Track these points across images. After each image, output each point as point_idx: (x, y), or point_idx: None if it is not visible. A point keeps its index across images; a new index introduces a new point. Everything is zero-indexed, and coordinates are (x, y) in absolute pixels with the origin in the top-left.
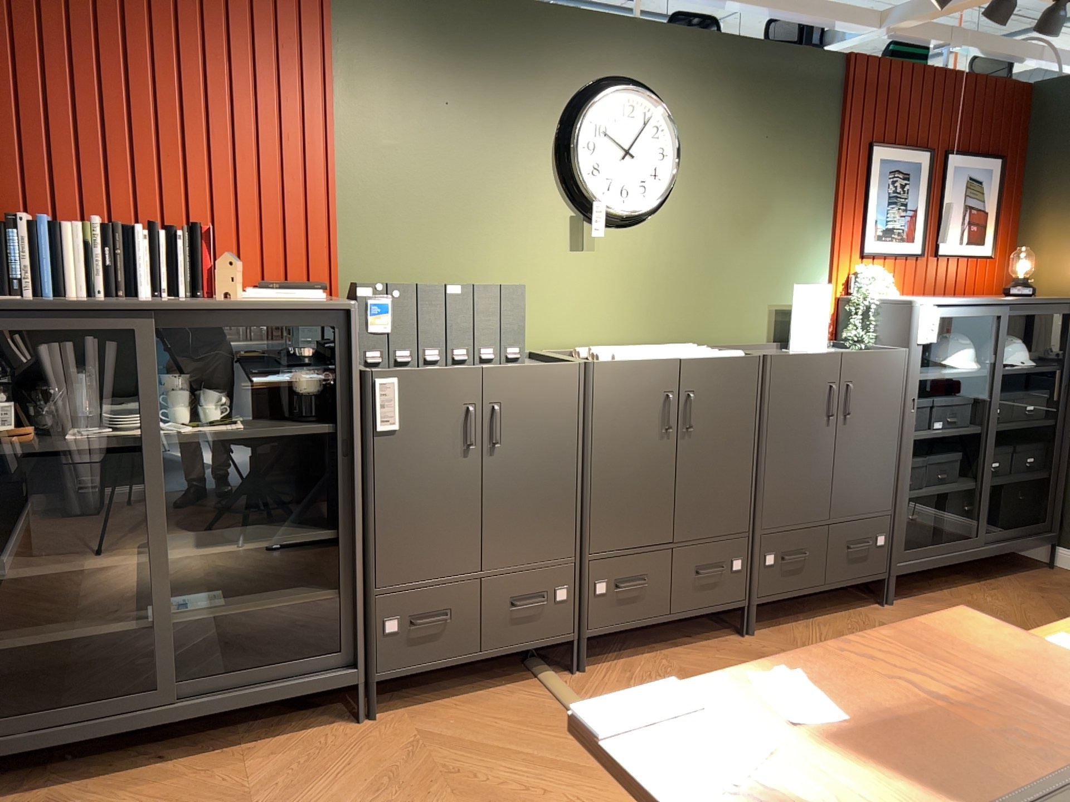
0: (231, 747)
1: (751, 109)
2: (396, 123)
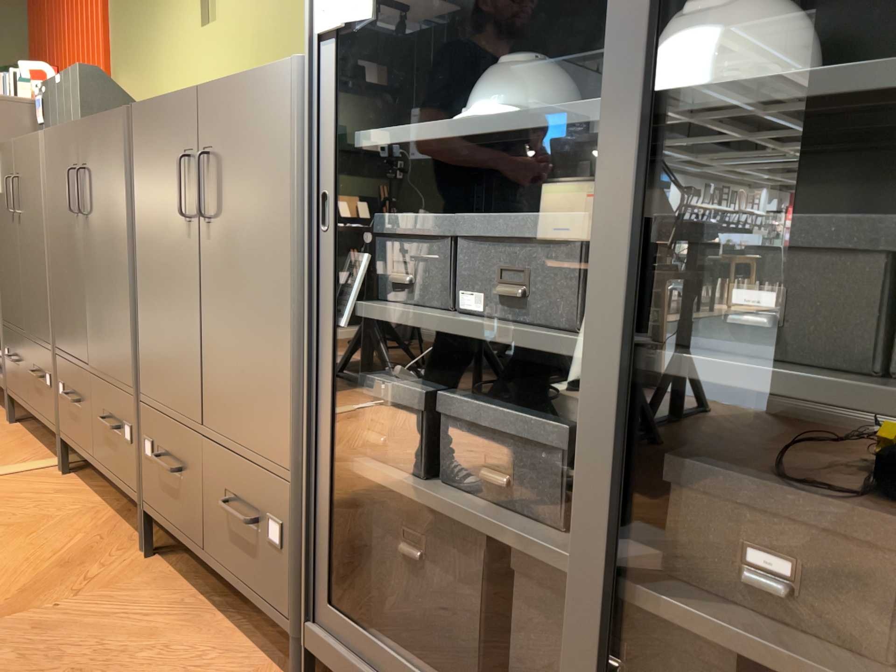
0: None
1: None
2: None
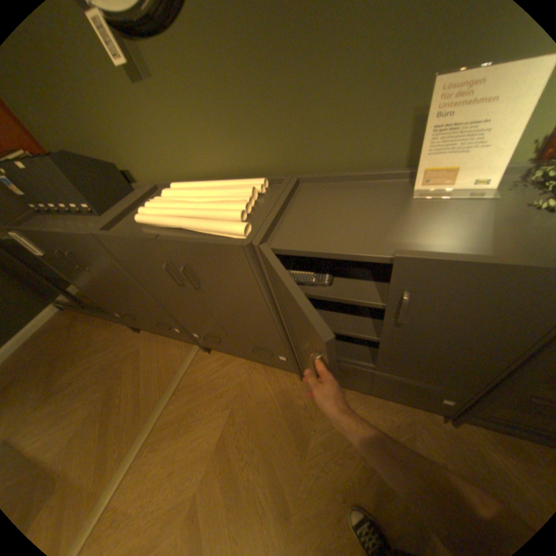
0: (109, 322)
1: None
2: None
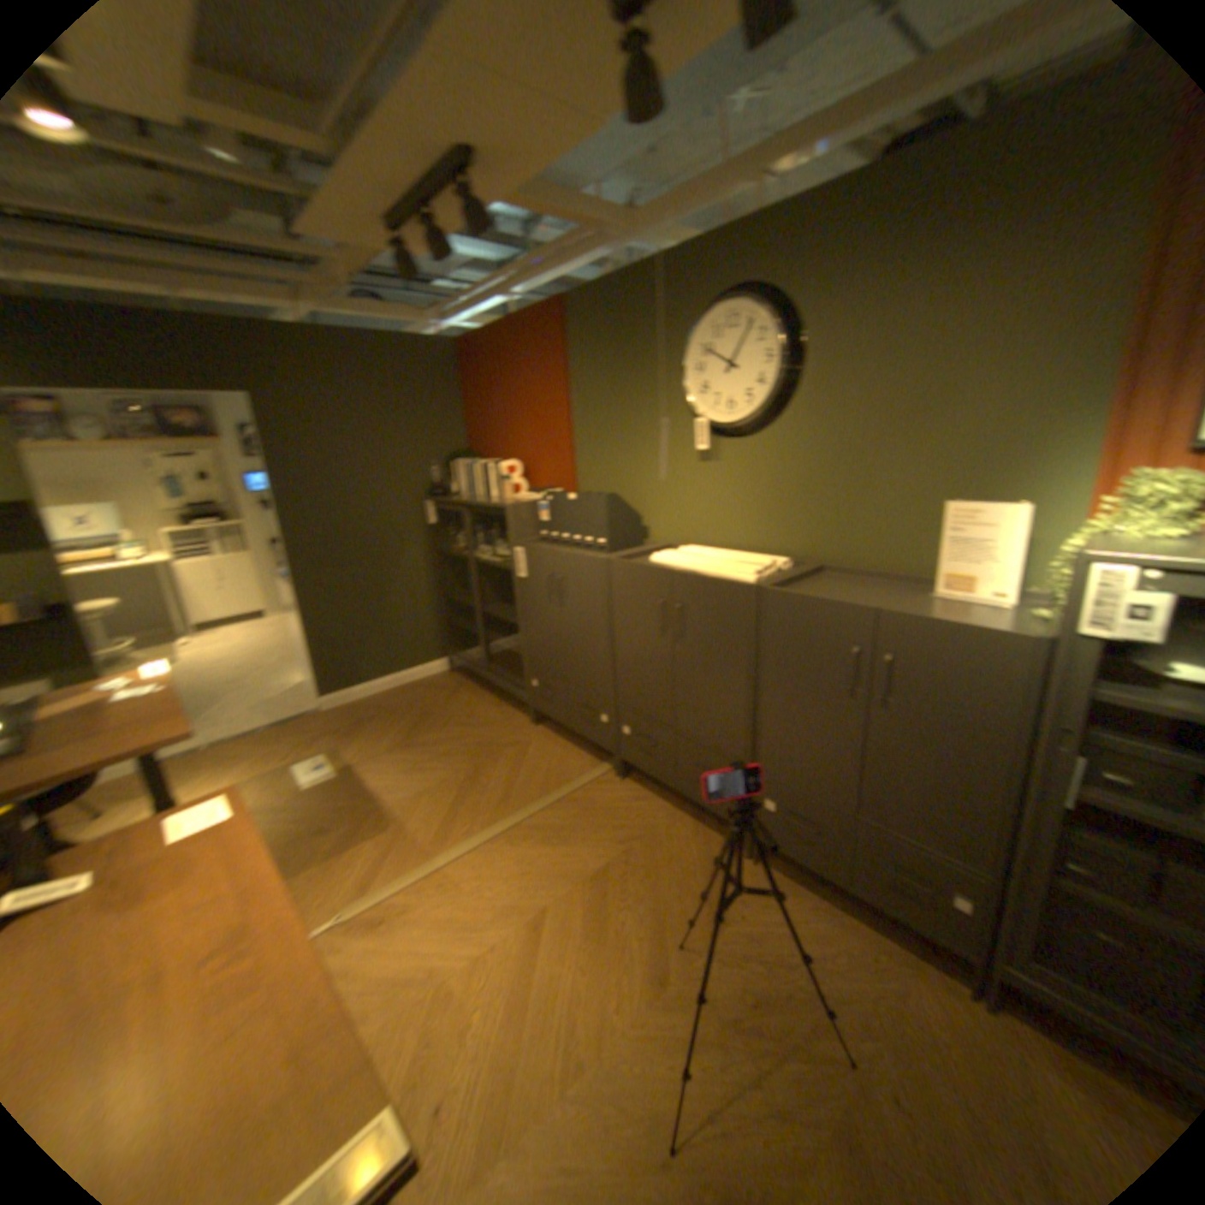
0: (502, 704)
1: (916, 248)
2: (592, 383)
